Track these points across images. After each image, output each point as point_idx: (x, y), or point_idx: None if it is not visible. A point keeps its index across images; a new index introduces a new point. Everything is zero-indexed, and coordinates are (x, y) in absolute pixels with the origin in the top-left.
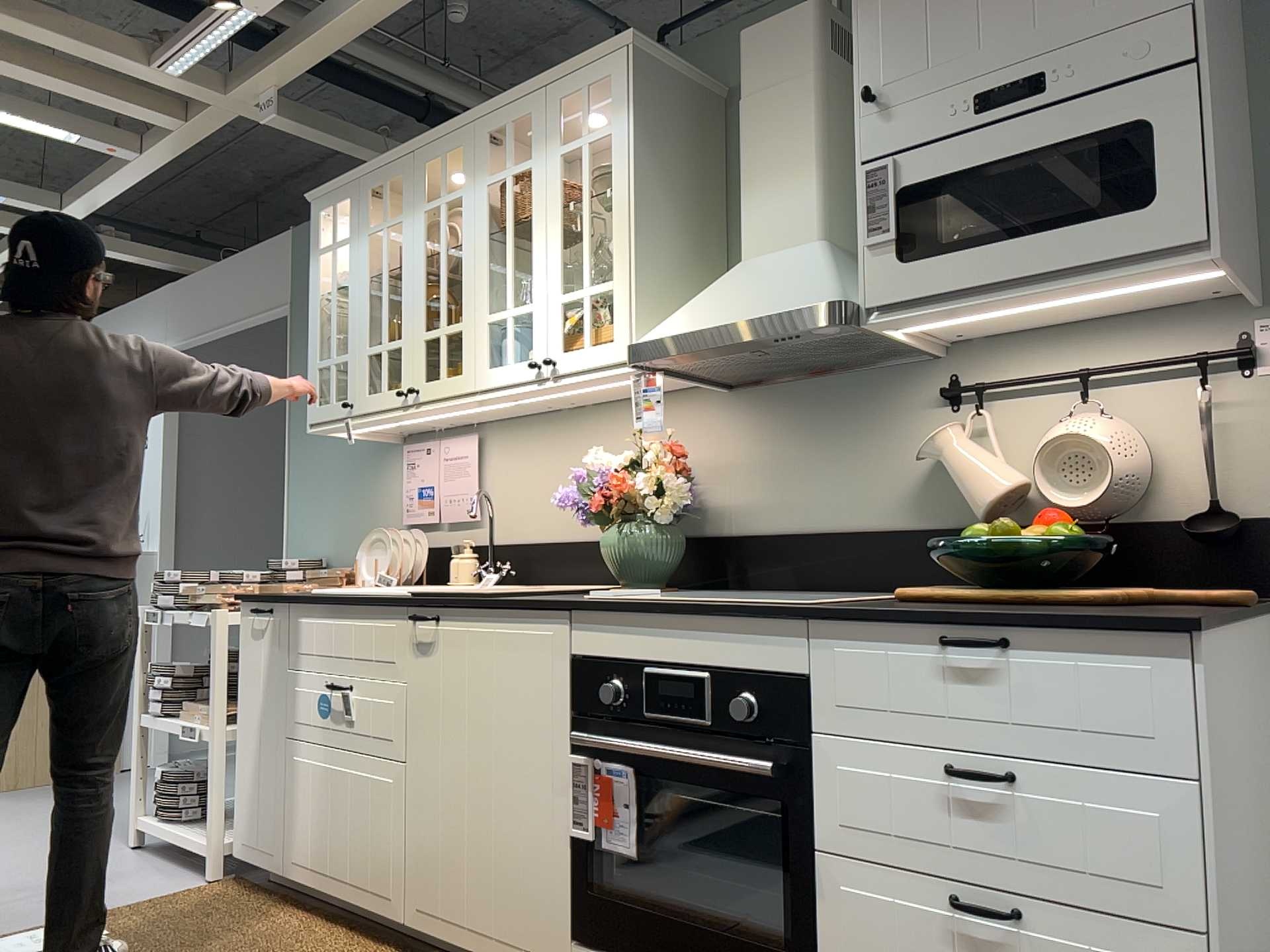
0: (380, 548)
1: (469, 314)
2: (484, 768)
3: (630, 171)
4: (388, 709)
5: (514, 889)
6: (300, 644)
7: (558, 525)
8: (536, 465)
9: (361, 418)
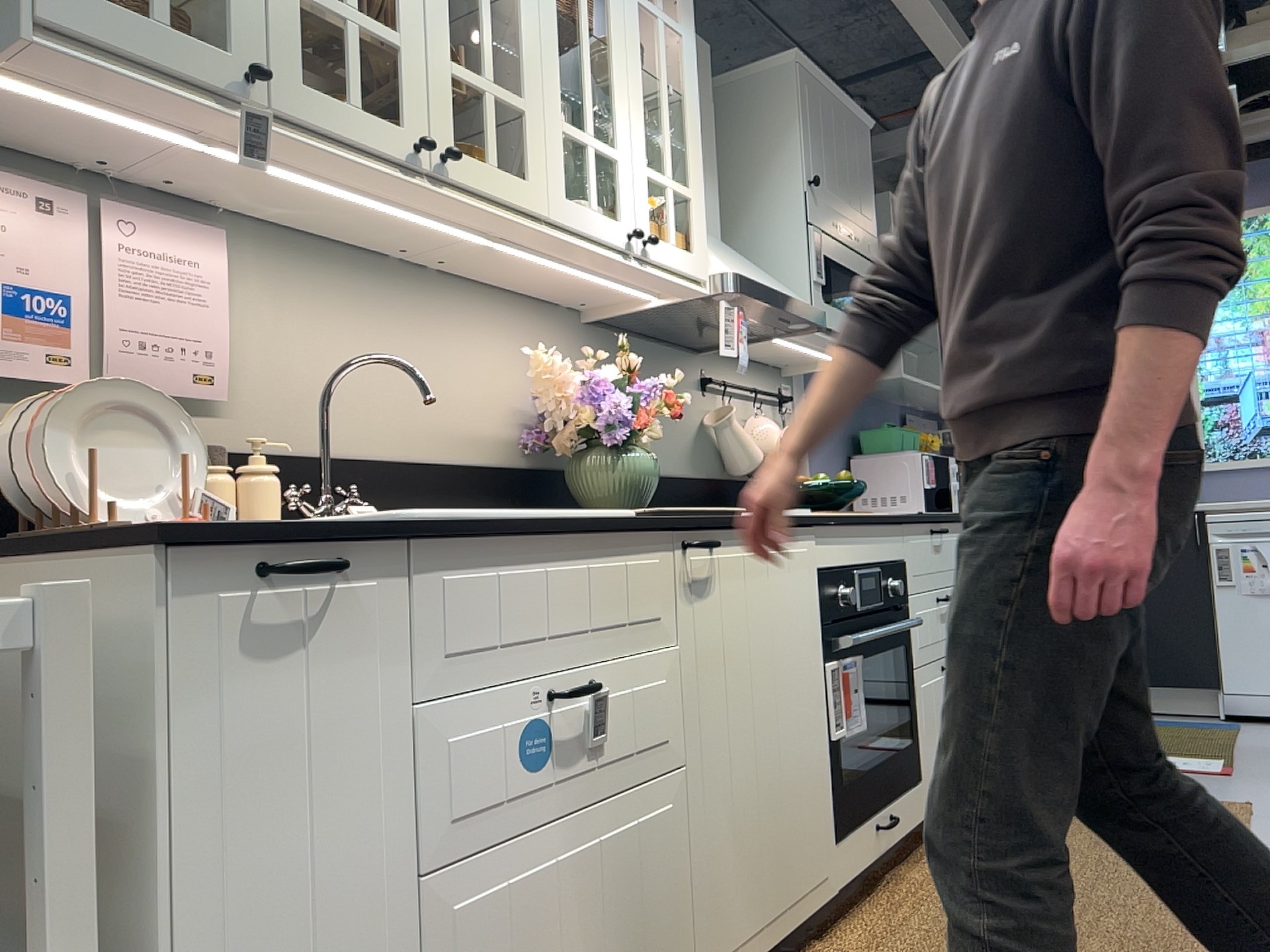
0: (98, 430)
1: (537, 99)
2: (770, 716)
3: (698, 92)
4: (659, 696)
5: (801, 831)
6: (449, 634)
7: (392, 435)
8: (347, 331)
9: (271, 123)
